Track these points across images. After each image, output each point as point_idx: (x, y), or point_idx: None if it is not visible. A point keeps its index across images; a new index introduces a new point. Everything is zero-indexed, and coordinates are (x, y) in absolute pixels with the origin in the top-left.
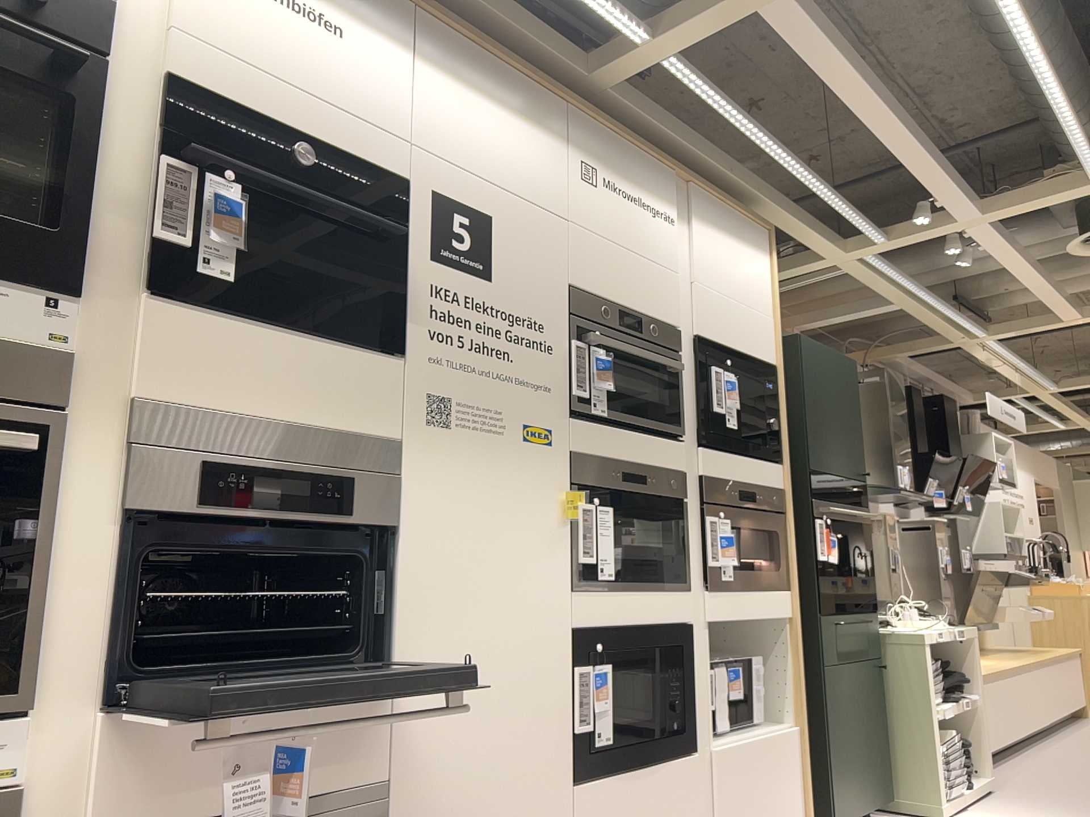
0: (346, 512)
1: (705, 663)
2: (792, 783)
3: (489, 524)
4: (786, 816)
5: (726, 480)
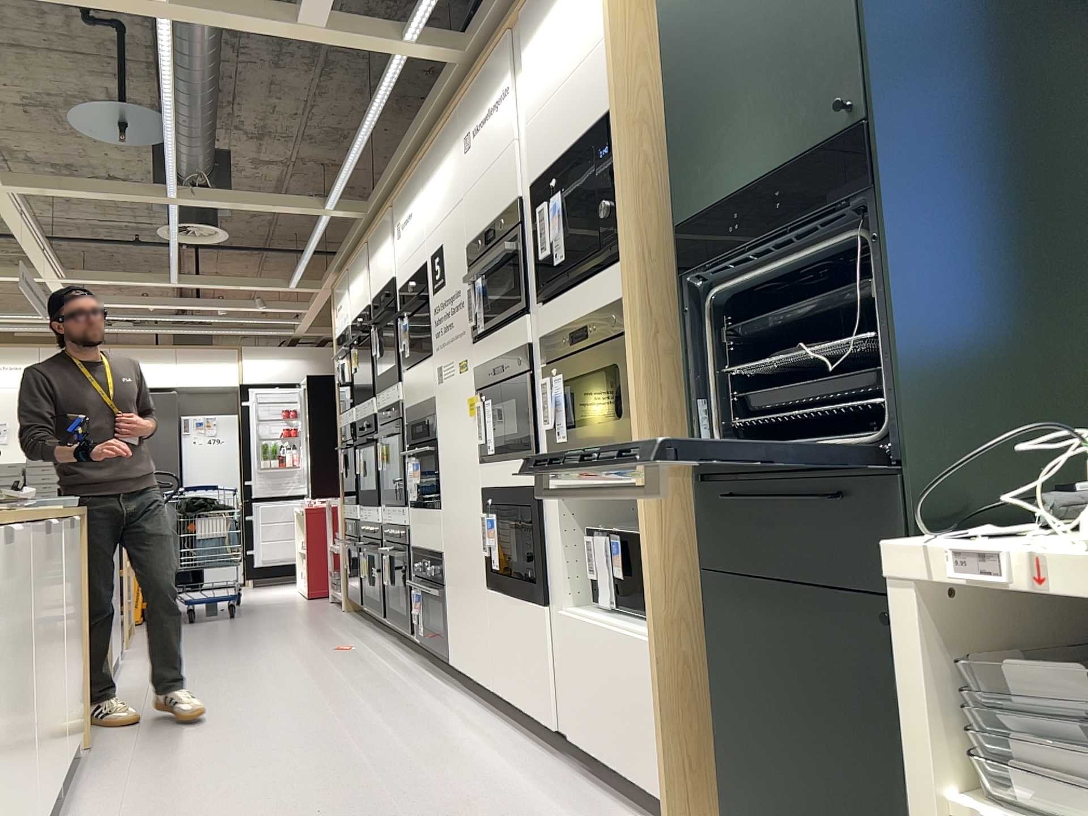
0: (427, 435)
1: (559, 529)
2: (648, 712)
3: (453, 429)
4: (639, 746)
5: (563, 327)
